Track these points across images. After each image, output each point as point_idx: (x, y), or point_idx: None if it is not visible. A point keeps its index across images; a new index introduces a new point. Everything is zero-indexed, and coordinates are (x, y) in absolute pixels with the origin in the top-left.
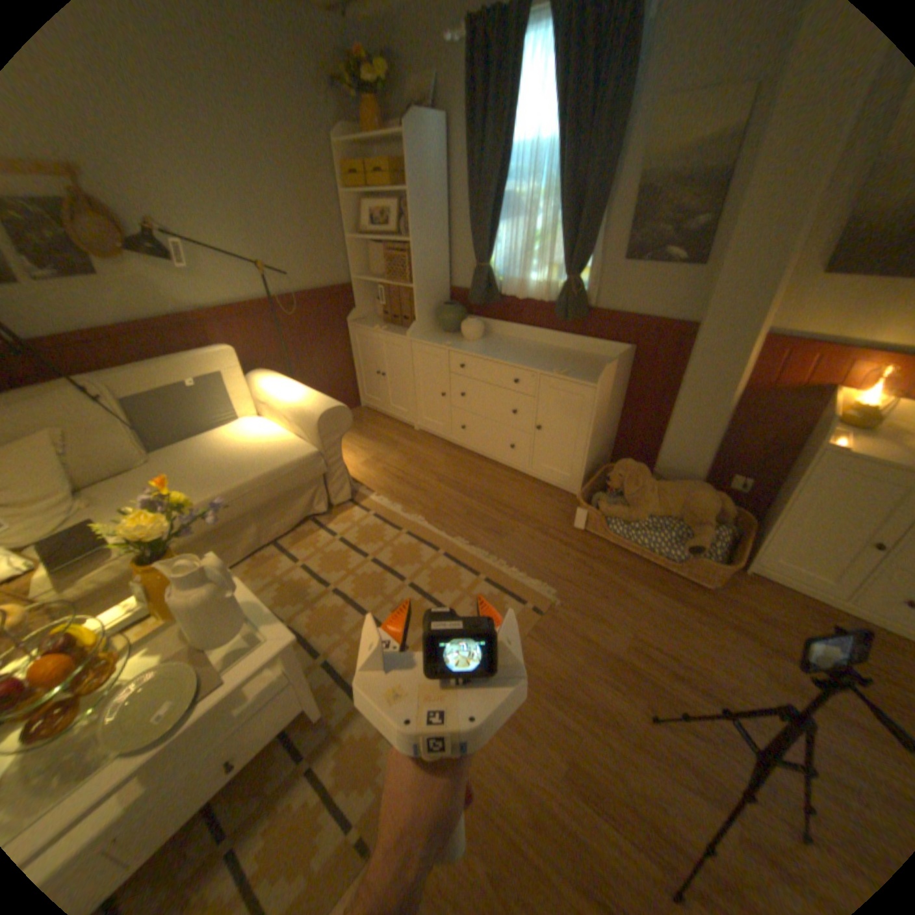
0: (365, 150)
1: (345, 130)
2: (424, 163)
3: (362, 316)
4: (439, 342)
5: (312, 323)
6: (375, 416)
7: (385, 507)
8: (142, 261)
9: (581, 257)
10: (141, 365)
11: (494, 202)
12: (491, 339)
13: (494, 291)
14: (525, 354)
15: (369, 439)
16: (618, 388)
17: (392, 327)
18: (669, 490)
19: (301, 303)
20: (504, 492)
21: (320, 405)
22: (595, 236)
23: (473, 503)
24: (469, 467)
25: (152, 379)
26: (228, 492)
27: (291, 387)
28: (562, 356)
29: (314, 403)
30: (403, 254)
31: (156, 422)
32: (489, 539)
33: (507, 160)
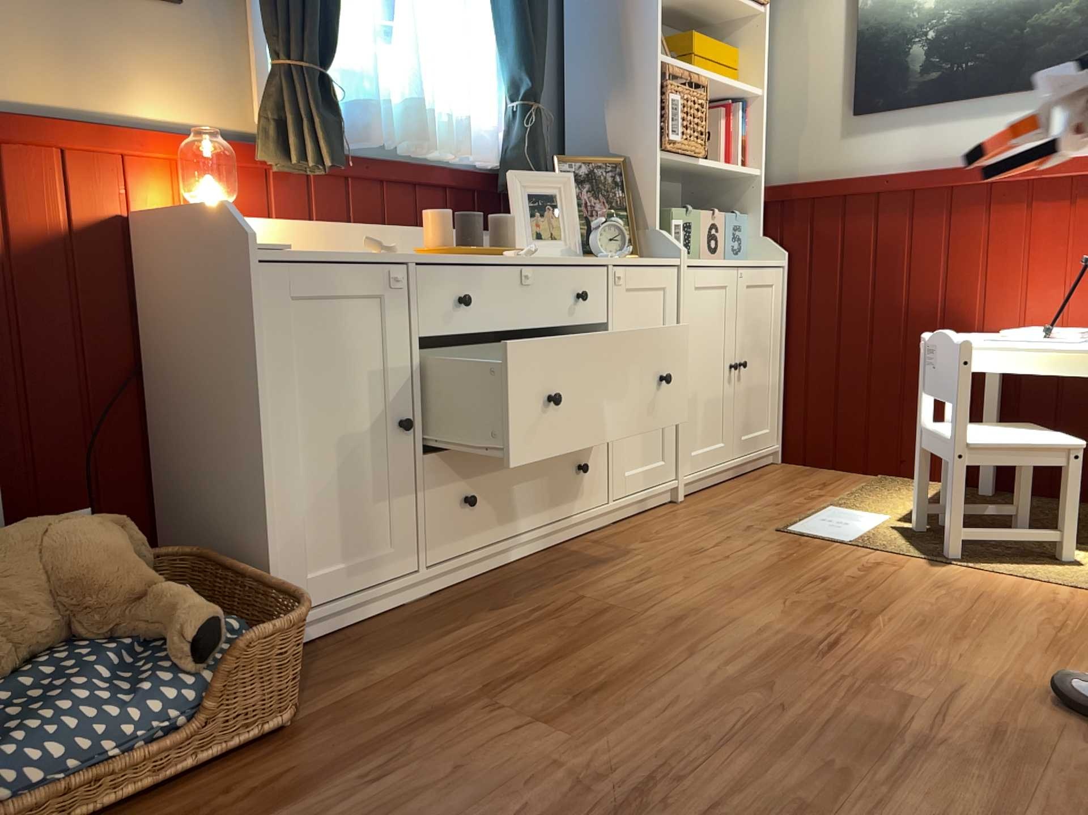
0: None
1: None
2: None
3: None
4: None
5: None
6: None
7: None
8: None
9: None
10: None
11: None
12: None
13: None
14: None
15: None
16: None
17: None
18: None
19: None
20: None
21: None
22: None
23: None
24: None
25: None
26: None
27: None
28: None
29: None
30: None
31: None
32: None
33: None
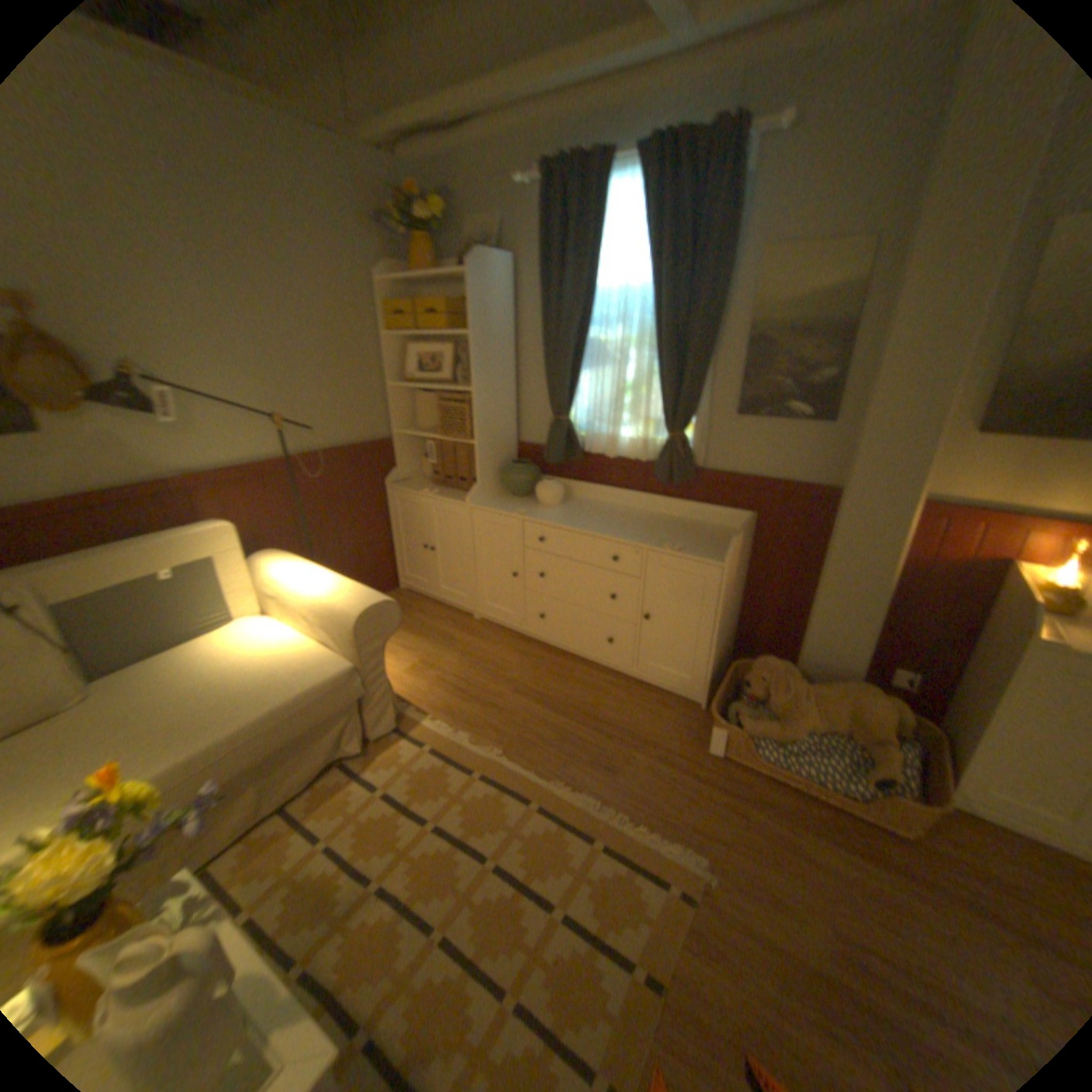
0: (415, 291)
1: (392, 269)
2: (491, 306)
3: (405, 478)
4: (510, 510)
5: (342, 487)
6: (421, 601)
7: (446, 738)
8: (116, 414)
9: (687, 412)
10: (97, 556)
11: (576, 350)
12: (574, 505)
13: (576, 449)
14: (622, 525)
15: (415, 635)
16: (742, 565)
17: (446, 490)
18: (829, 697)
19: (330, 463)
20: (607, 705)
21: (359, 601)
22: (702, 389)
23: (567, 724)
24: (553, 669)
25: (112, 575)
26: (218, 744)
27: (315, 575)
28: (669, 526)
29: (351, 598)
30: (462, 406)
31: (111, 637)
32: (599, 781)
33: (591, 306)
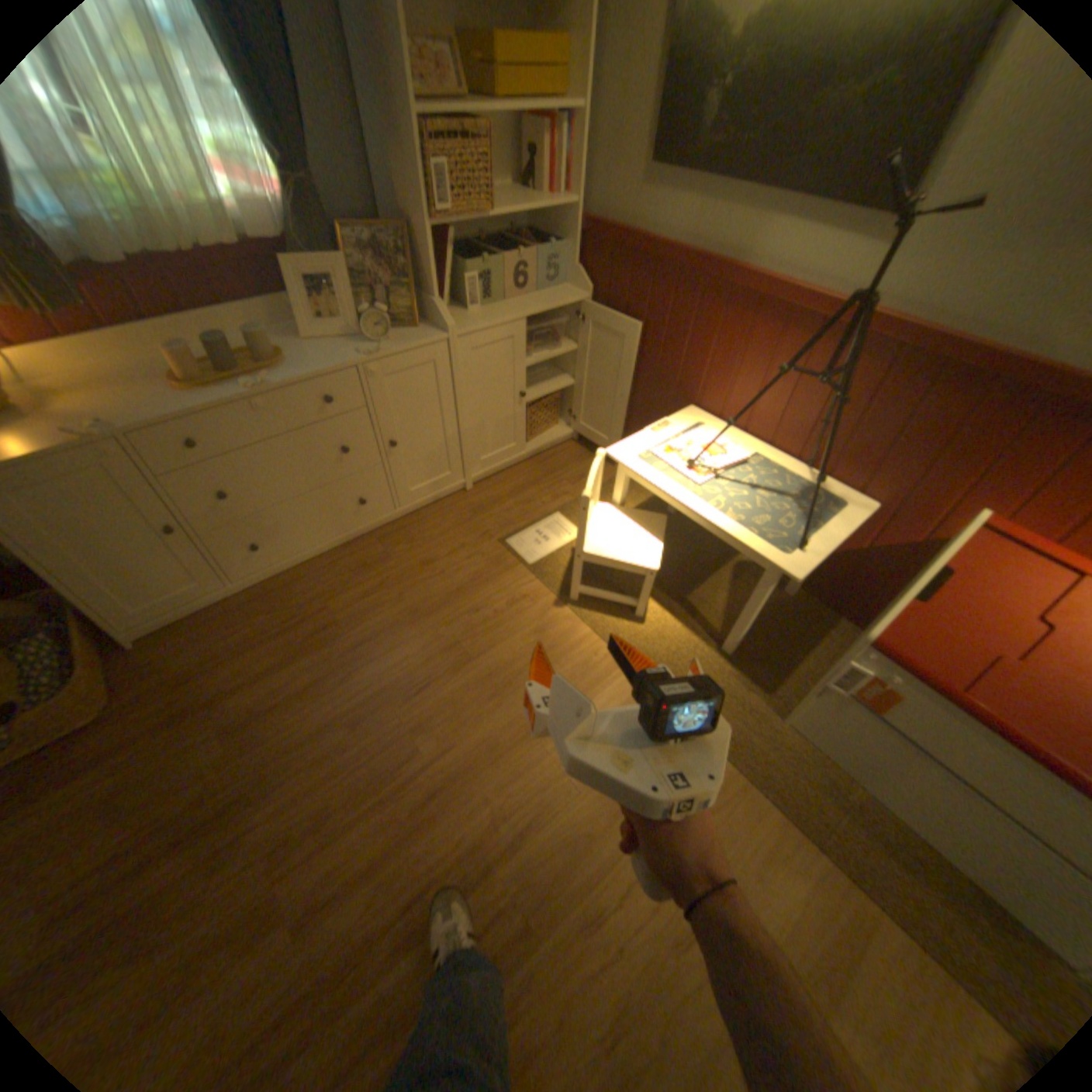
0: None
1: None
2: None
3: None
4: None
5: None
6: None
7: None
8: None
9: None
10: None
11: None
12: None
13: None
14: None
15: None
16: None
17: None
18: None
19: None
20: None
21: None
22: None
23: None
24: None
25: None
26: None
27: None
28: None
29: None
30: None
31: None
32: None
33: None
